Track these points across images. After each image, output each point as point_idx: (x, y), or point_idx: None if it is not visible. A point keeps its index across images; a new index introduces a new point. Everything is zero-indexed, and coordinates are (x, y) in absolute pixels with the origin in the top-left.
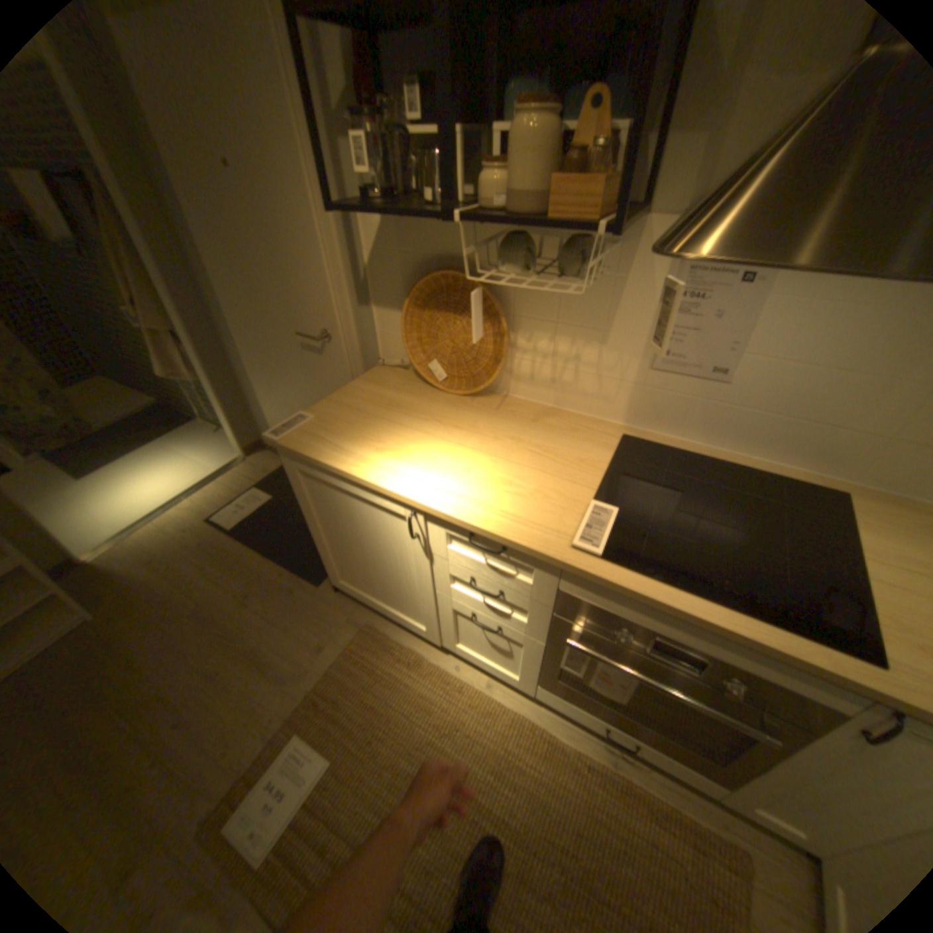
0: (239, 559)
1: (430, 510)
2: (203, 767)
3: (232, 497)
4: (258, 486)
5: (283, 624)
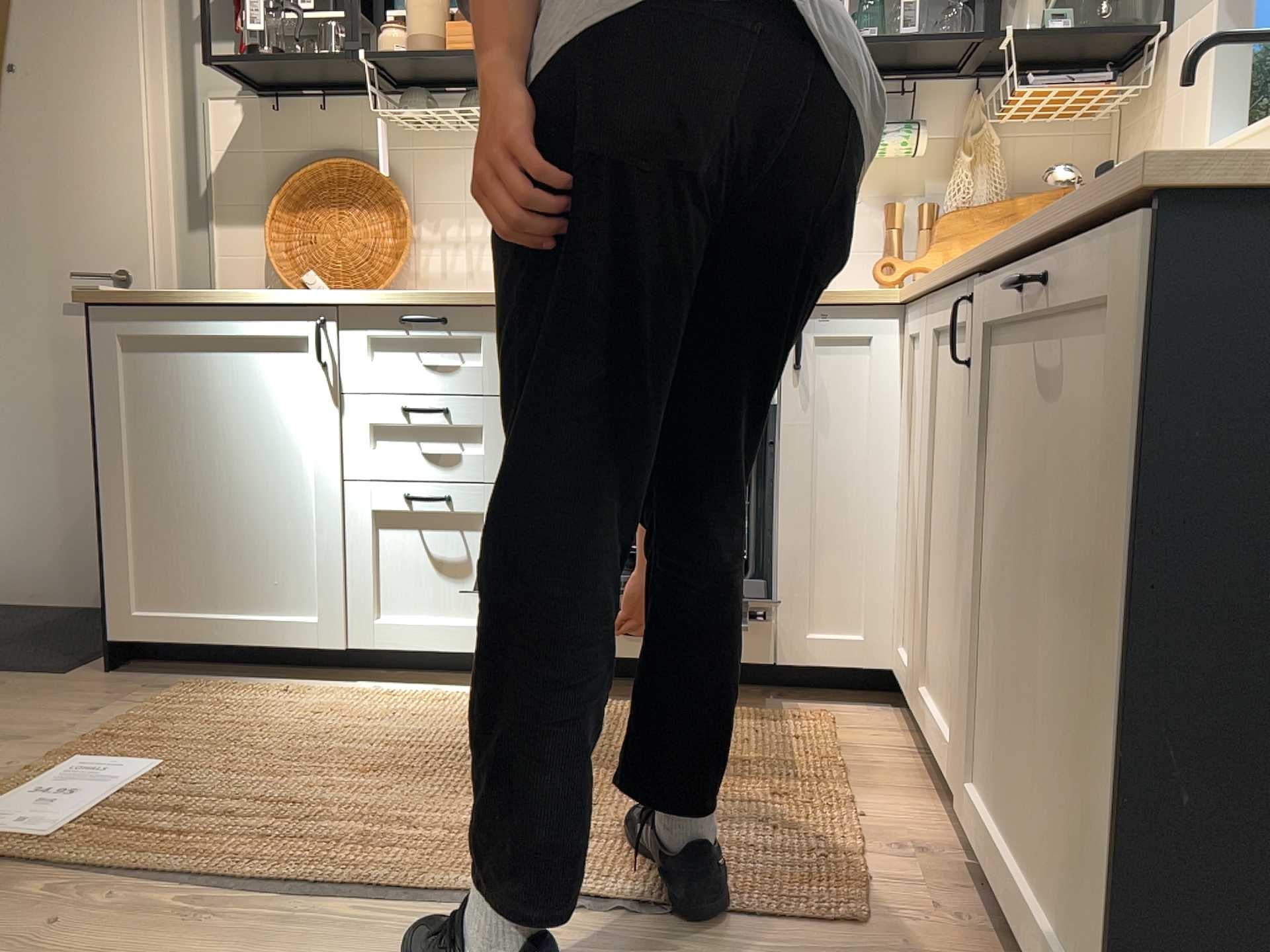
0: None
1: (347, 299)
2: None
3: None
4: None
5: (0, 706)
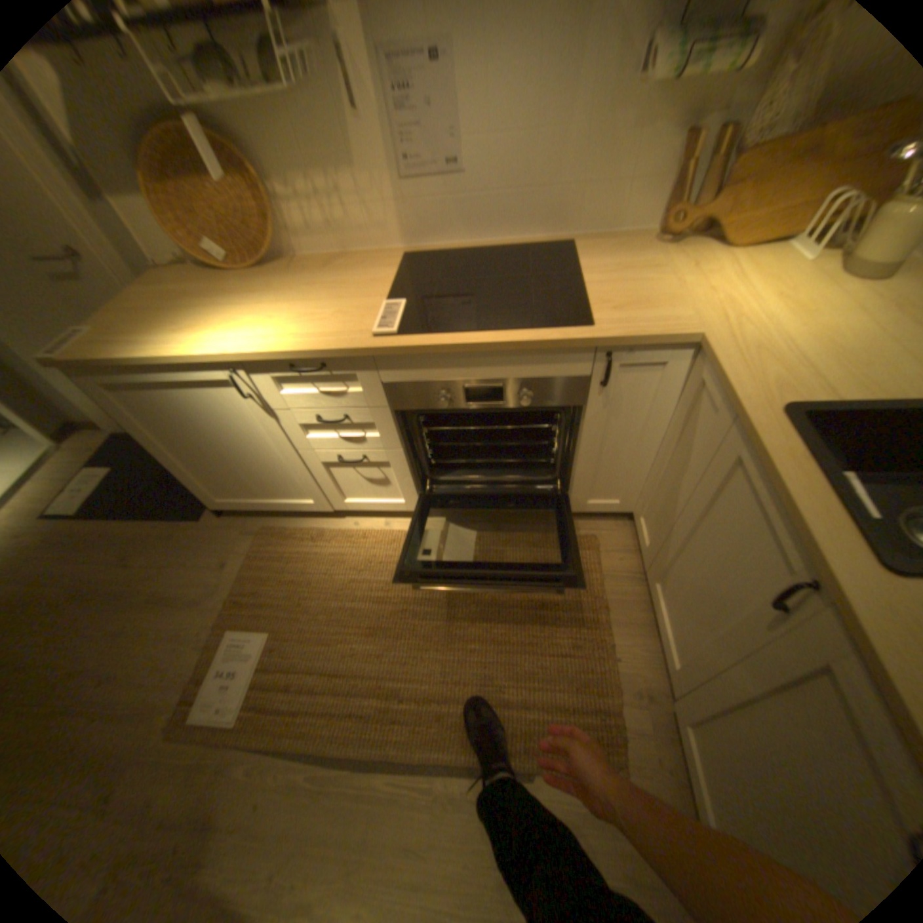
0: (102, 532)
1: (245, 358)
2: (147, 693)
3: (64, 484)
4: (91, 464)
5: (177, 562)
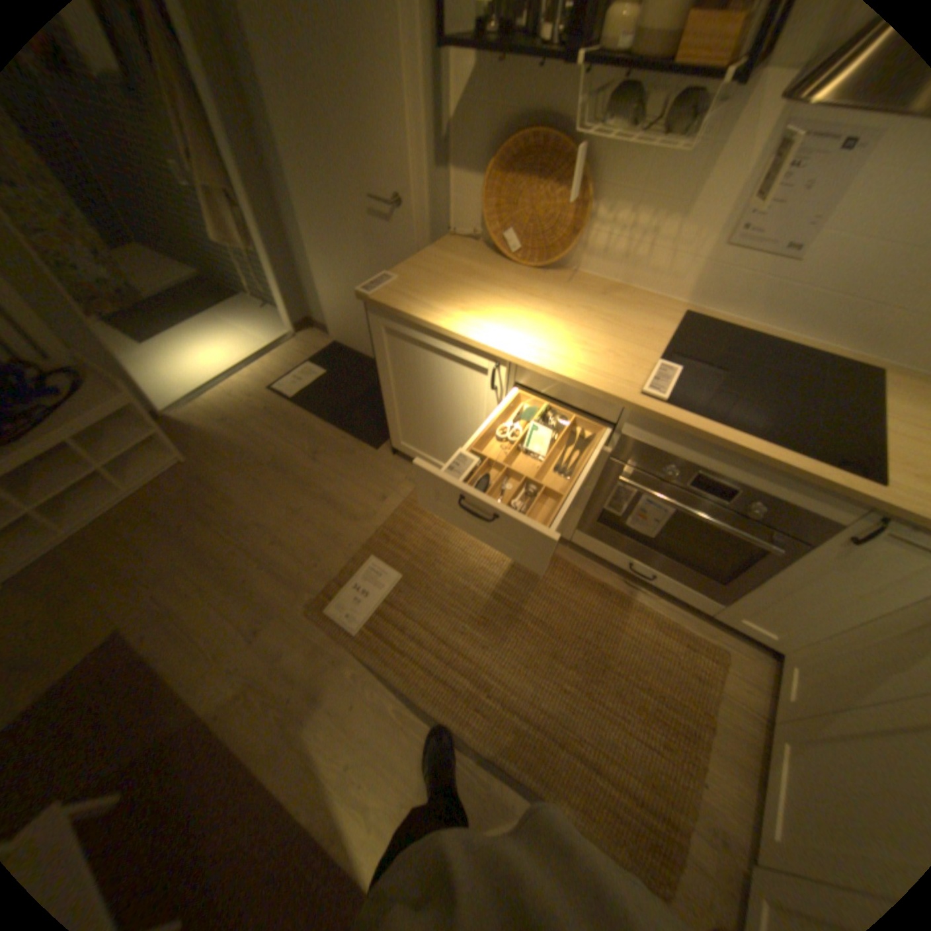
0: (304, 423)
1: (515, 361)
2: (300, 572)
3: (288, 369)
4: (311, 361)
5: (350, 477)
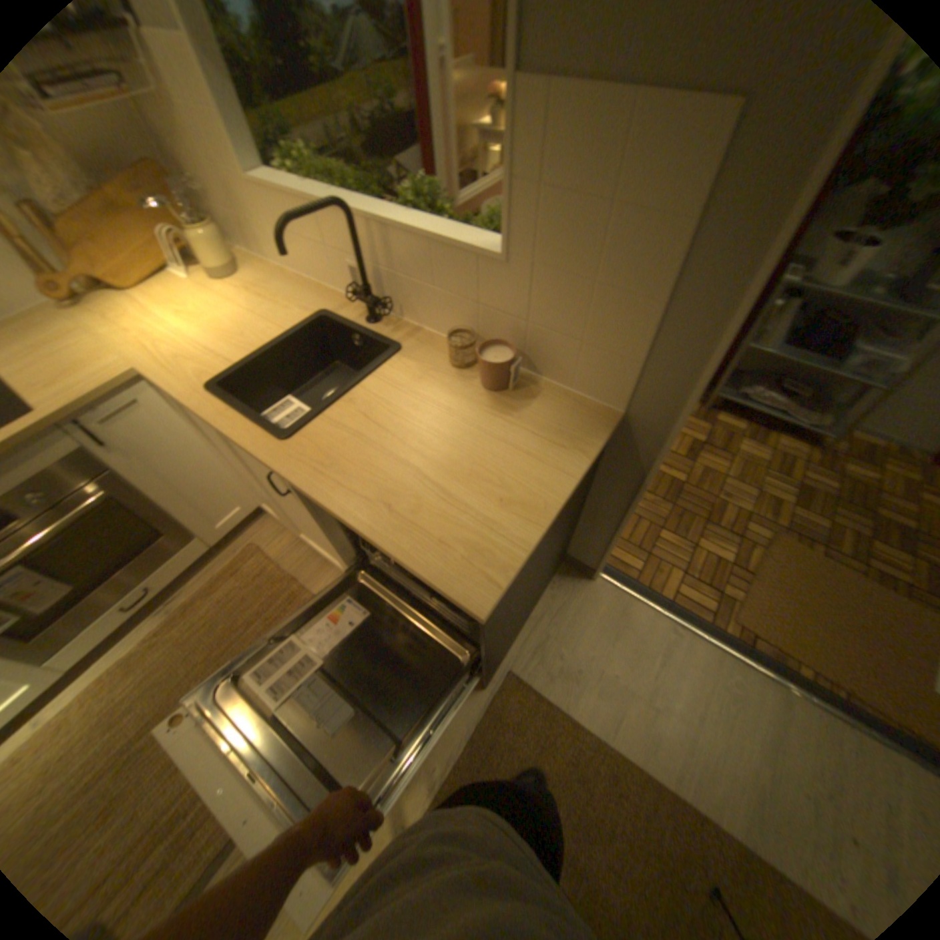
0: None
1: None
2: None
3: None
4: None
5: None
